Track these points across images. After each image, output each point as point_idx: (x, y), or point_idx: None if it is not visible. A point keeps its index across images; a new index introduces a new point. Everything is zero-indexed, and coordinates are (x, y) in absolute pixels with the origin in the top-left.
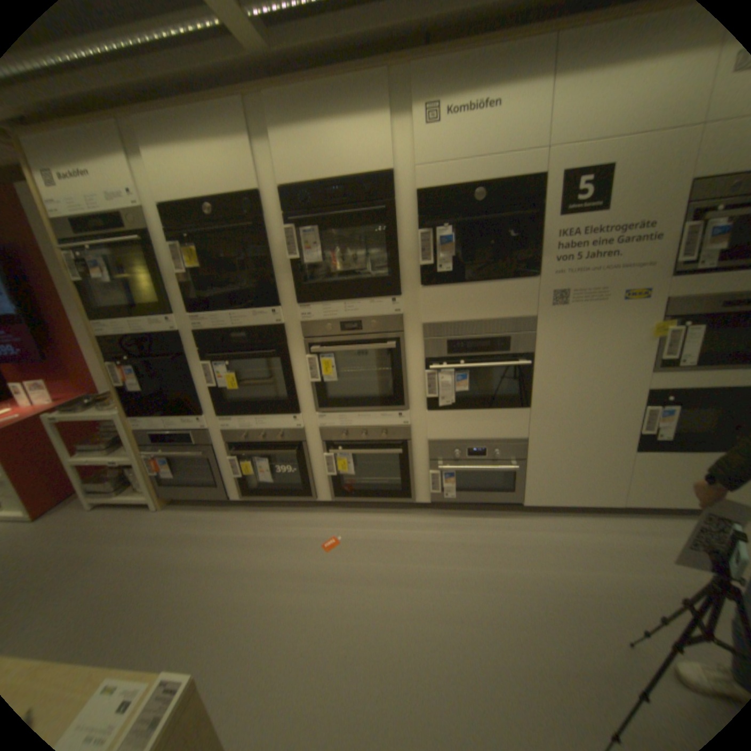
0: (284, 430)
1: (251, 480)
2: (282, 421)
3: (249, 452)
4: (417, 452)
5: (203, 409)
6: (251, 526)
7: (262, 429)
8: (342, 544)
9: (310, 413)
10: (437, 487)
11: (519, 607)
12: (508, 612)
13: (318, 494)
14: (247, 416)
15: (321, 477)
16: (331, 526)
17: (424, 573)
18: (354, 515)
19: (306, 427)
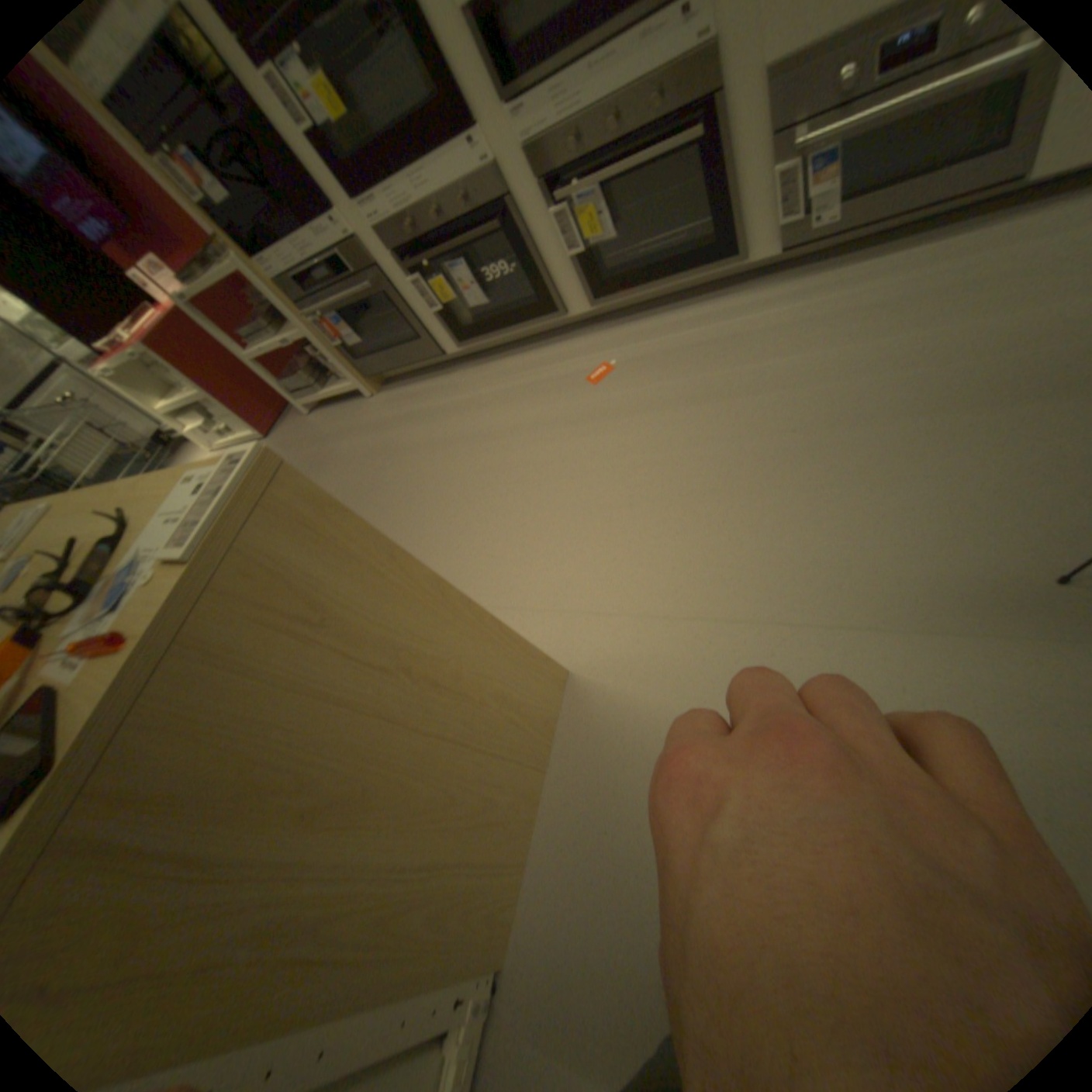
0: (462, 176)
1: (460, 310)
2: (450, 155)
3: (431, 253)
4: (743, 115)
5: (325, 191)
6: (486, 379)
7: (427, 193)
8: (618, 366)
9: (490, 108)
10: (796, 197)
11: (971, 372)
12: (940, 387)
13: (566, 300)
14: (391, 172)
15: (561, 262)
16: (599, 347)
17: (764, 368)
18: (636, 321)
19: (497, 151)
